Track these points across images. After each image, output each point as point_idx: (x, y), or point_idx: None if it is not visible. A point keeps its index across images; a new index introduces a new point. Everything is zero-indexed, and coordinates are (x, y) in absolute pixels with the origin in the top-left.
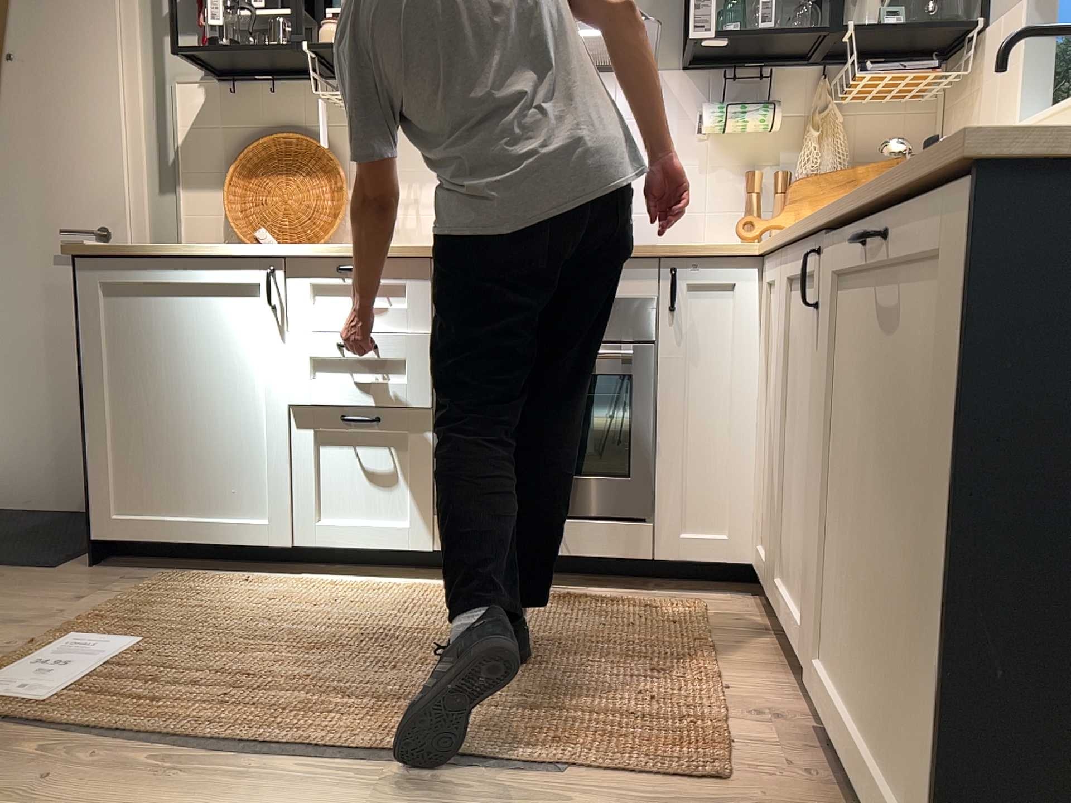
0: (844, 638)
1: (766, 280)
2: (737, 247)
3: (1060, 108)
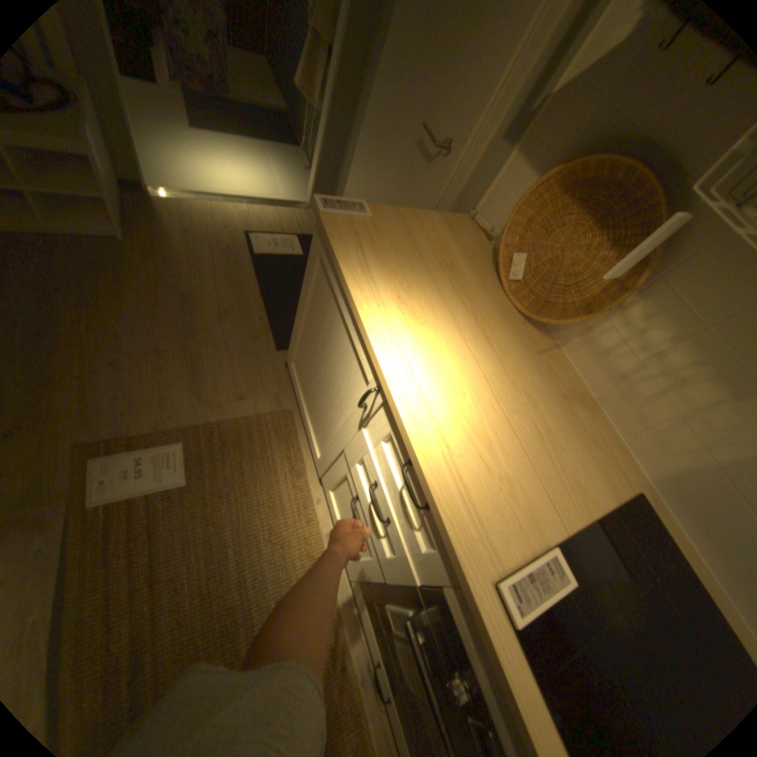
0: None
1: None
2: None
3: None
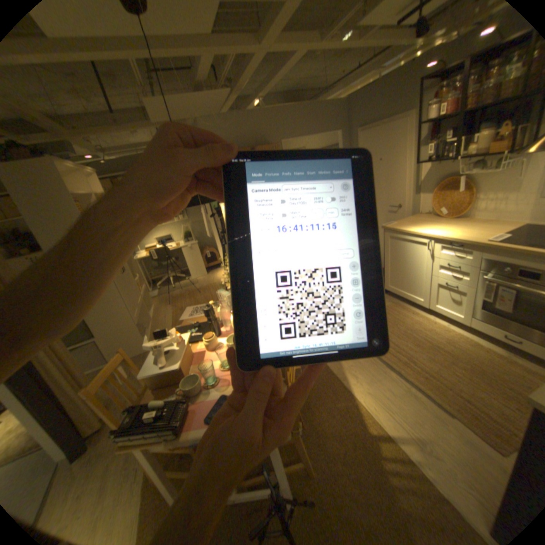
0: None
1: None
2: None
3: None
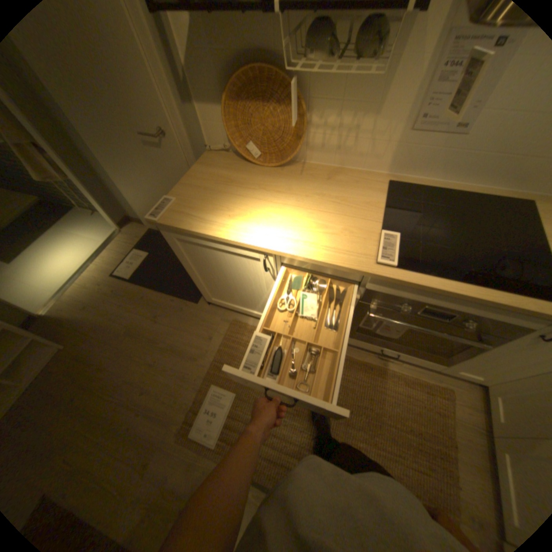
0: None
1: None
2: None
3: None
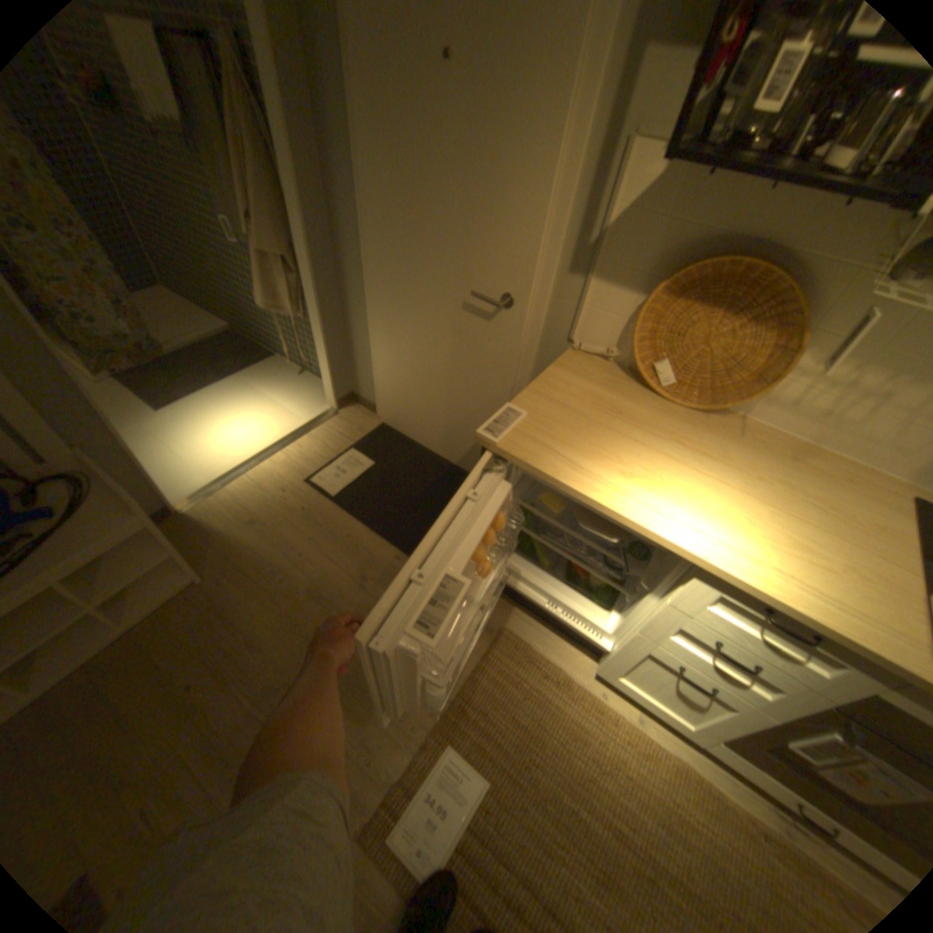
0: None
1: None
2: None
3: None
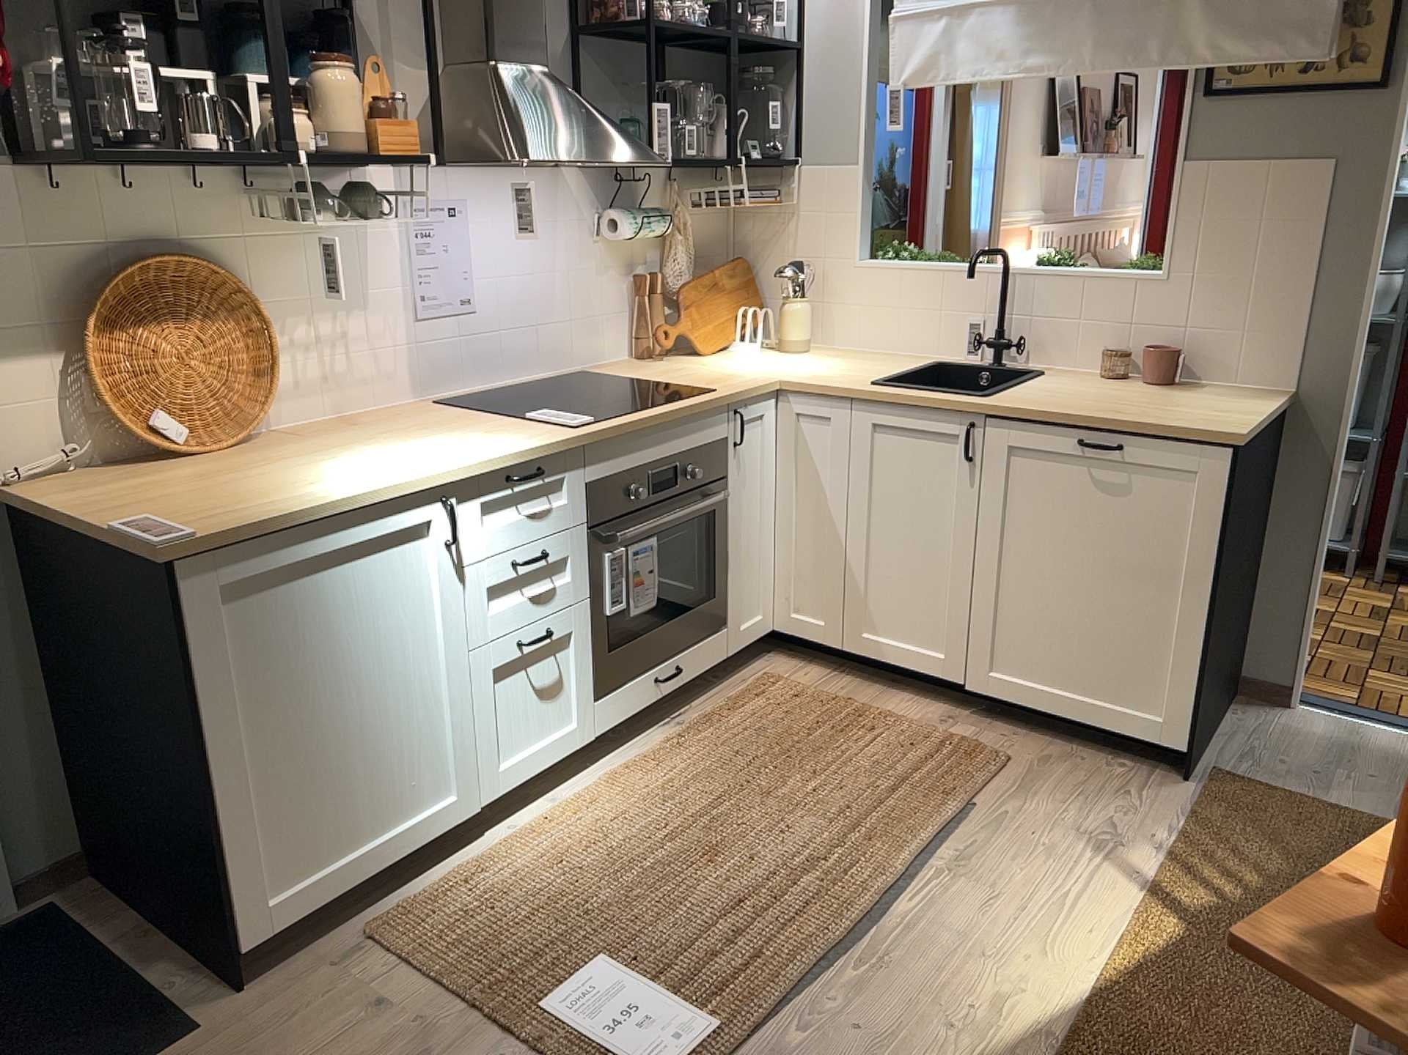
0: (1023, 652)
1: (781, 405)
2: (756, 379)
3: (915, 264)
